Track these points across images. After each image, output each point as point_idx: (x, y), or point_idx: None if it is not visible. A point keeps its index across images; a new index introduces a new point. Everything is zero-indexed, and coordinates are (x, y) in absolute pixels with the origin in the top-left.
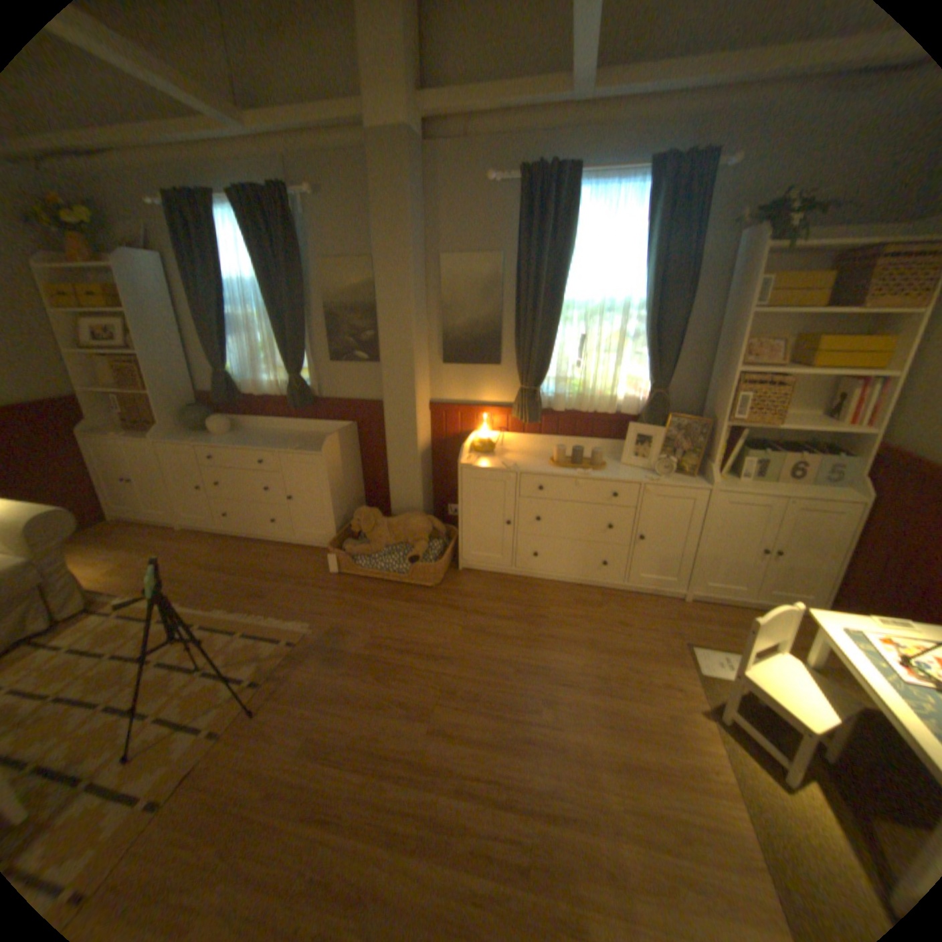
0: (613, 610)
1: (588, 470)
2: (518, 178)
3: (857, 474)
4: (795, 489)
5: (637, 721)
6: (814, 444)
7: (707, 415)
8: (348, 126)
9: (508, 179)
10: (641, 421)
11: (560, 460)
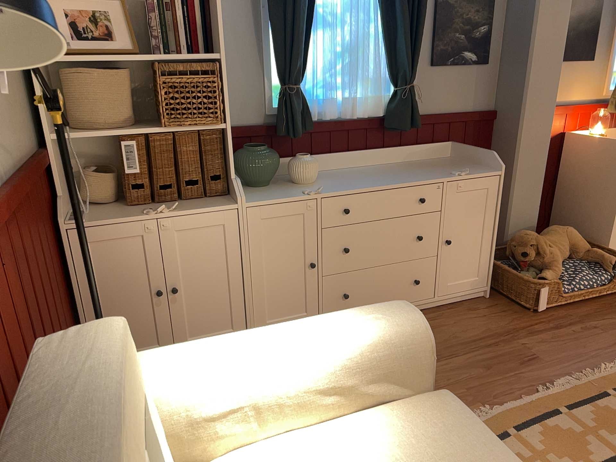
0: None
1: None
2: None
3: None
4: None
5: None
6: None
7: None
8: None
9: None
10: None
11: None
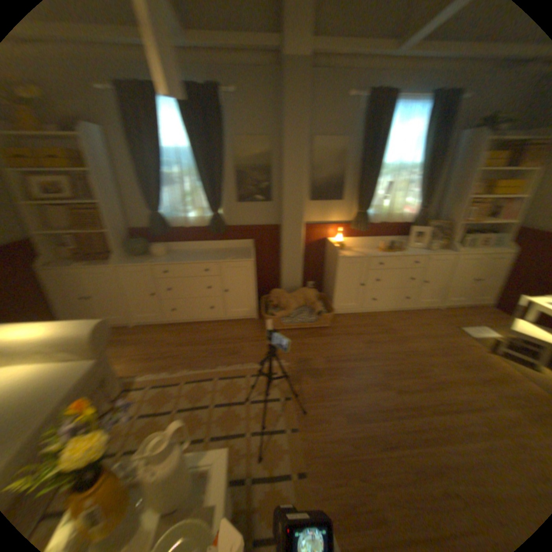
0: (417, 319)
1: (401, 252)
2: (364, 95)
3: (507, 241)
4: (486, 250)
5: (469, 362)
6: (482, 230)
7: (444, 220)
8: (260, 51)
9: (359, 95)
10: (416, 225)
11: (385, 248)
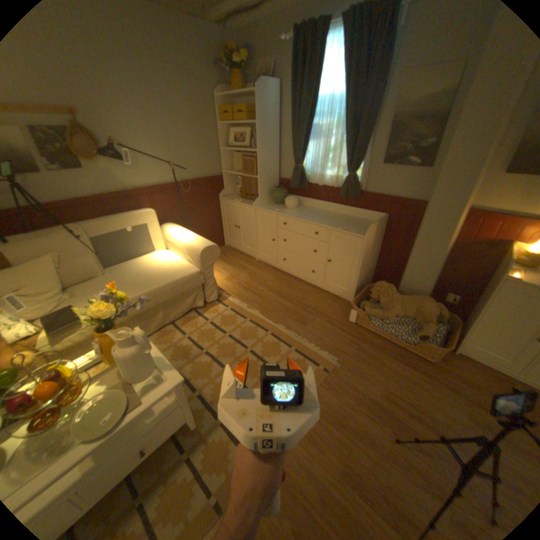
0: None
1: None
2: None
3: None
4: None
5: None
6: None
7: None
8: None
9: None
10: None
11: None
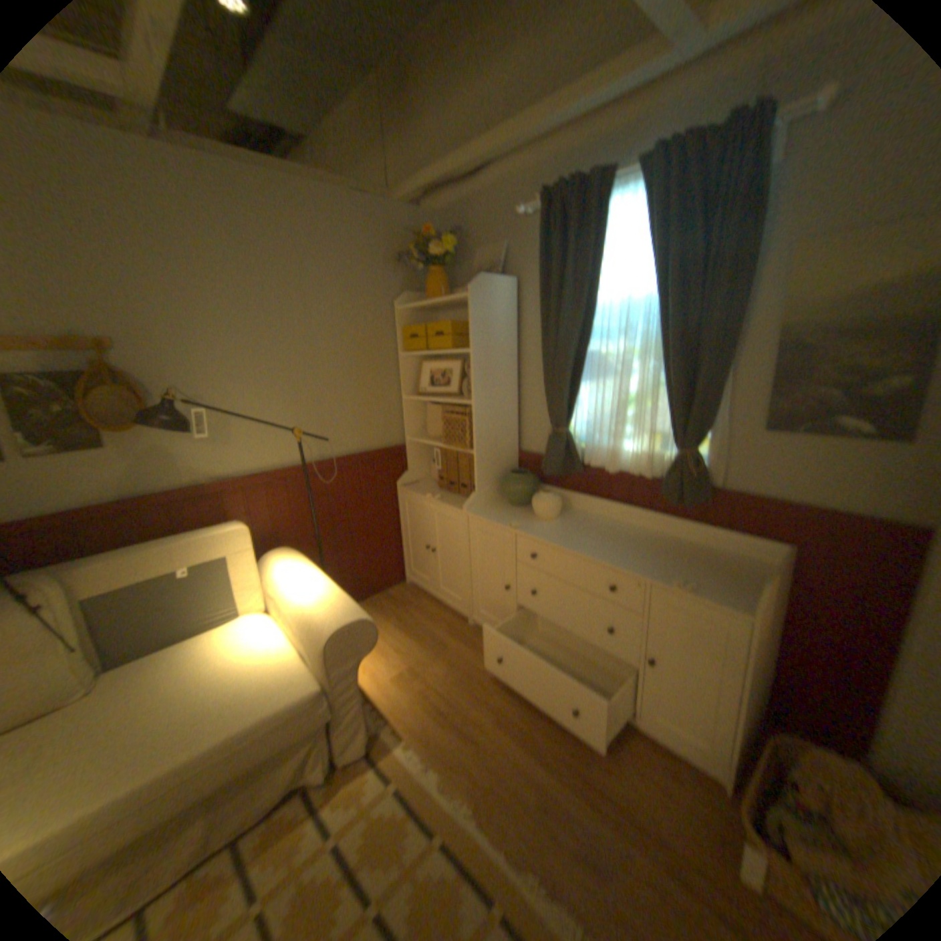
0: None
1: None
2: None
3: None
4: None
5: None
6: None
7: None
8: None
9: None
10: None
11: None
